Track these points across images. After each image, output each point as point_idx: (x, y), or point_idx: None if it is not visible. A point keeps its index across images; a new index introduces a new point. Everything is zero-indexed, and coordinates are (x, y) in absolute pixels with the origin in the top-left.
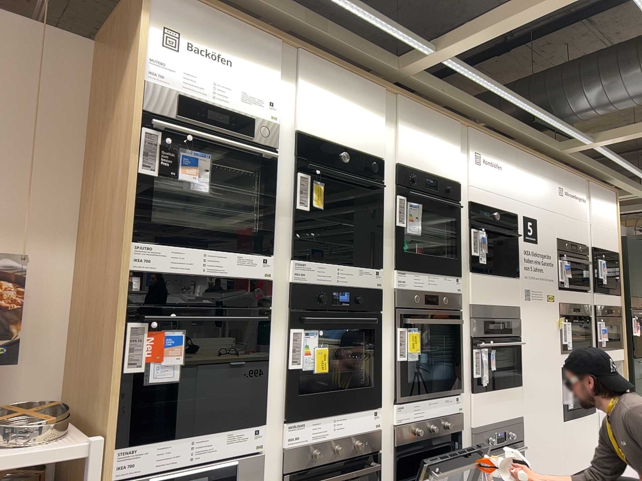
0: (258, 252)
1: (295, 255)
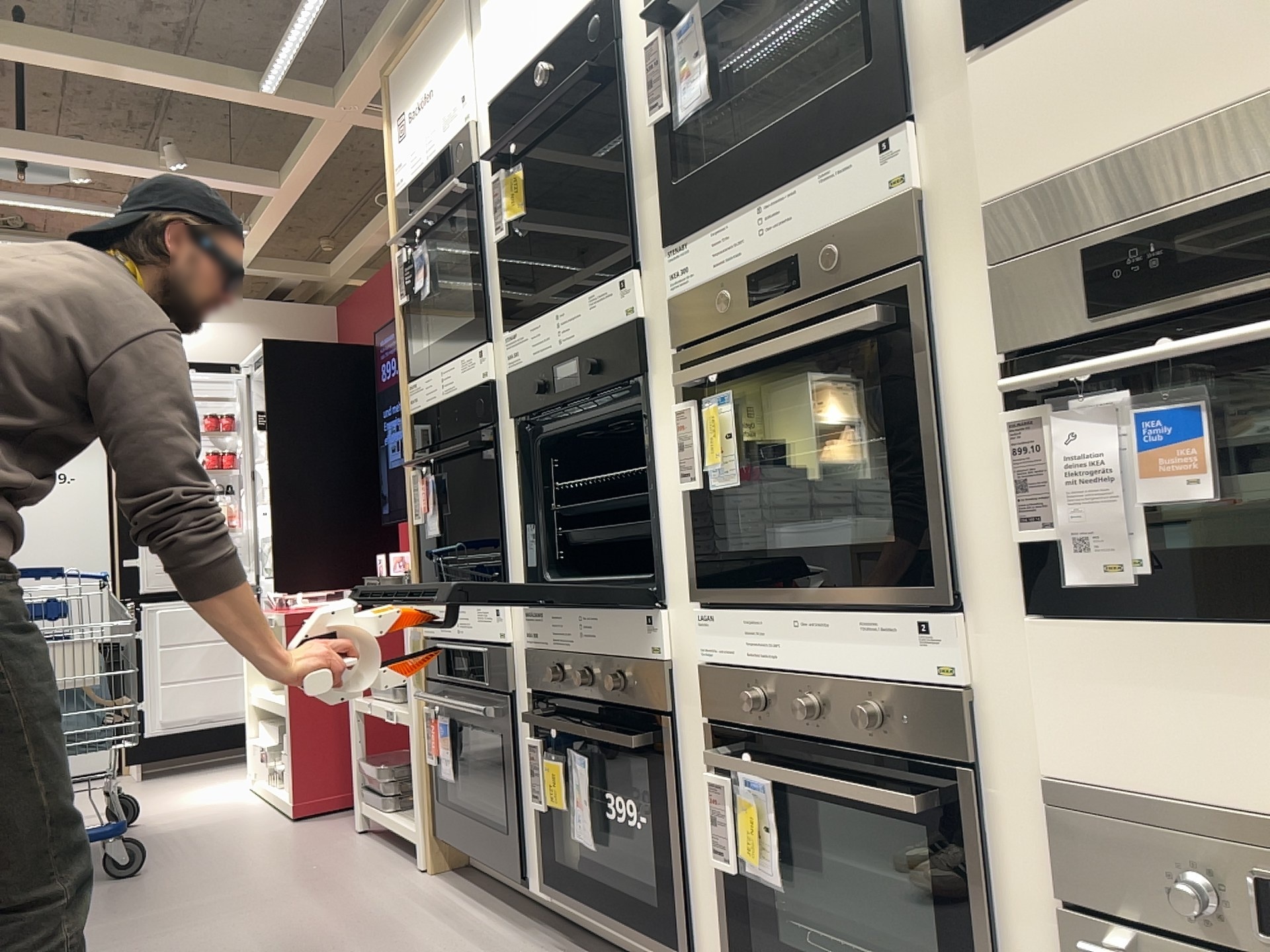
0: (471, 346)
1: (510, 325)
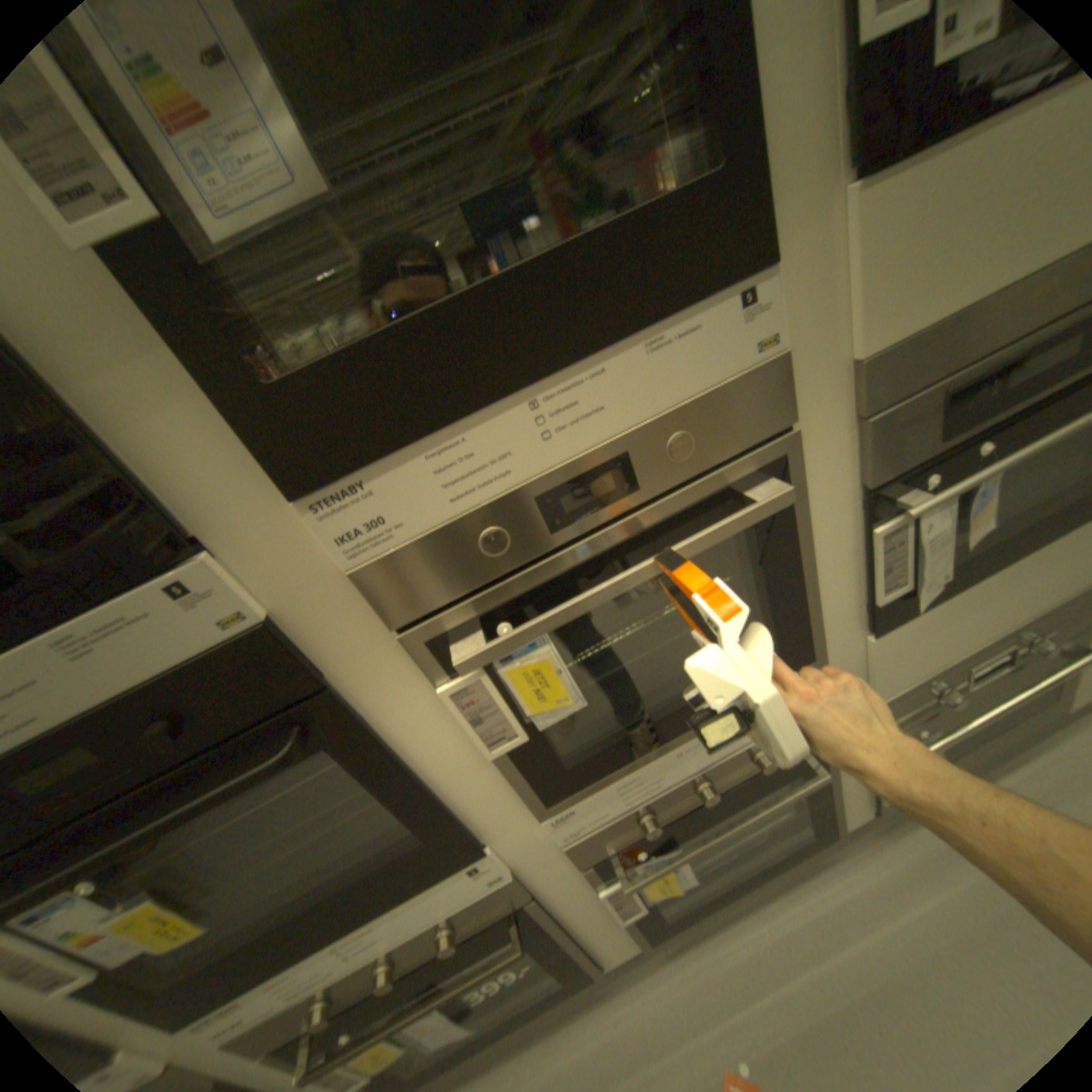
0: None
1: None
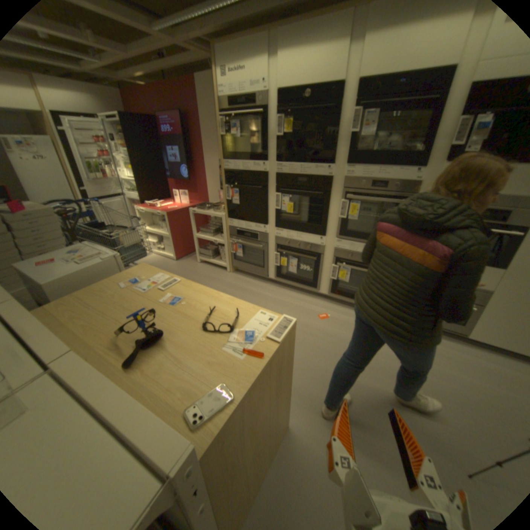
0: (259, 161)
1: (277, 161)
